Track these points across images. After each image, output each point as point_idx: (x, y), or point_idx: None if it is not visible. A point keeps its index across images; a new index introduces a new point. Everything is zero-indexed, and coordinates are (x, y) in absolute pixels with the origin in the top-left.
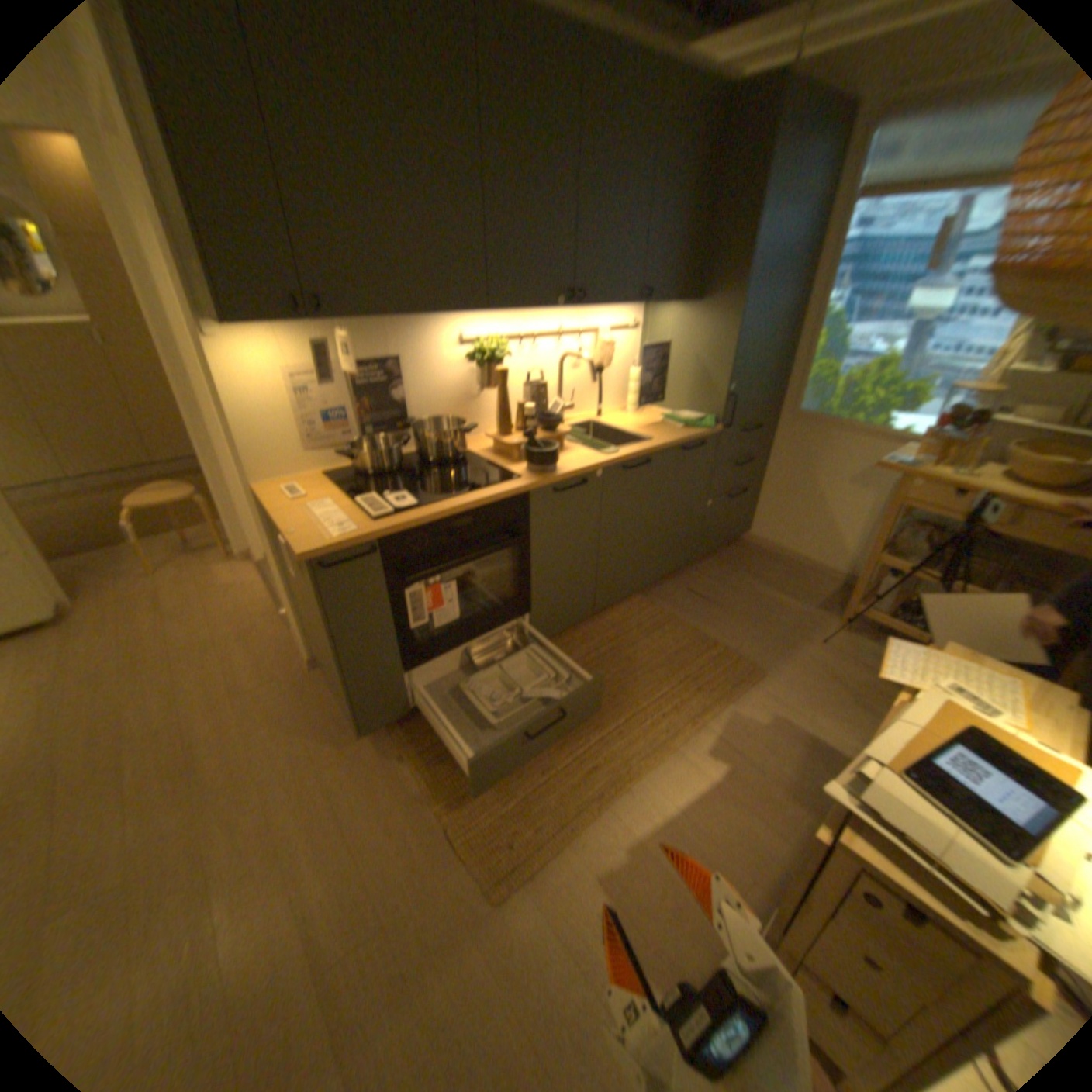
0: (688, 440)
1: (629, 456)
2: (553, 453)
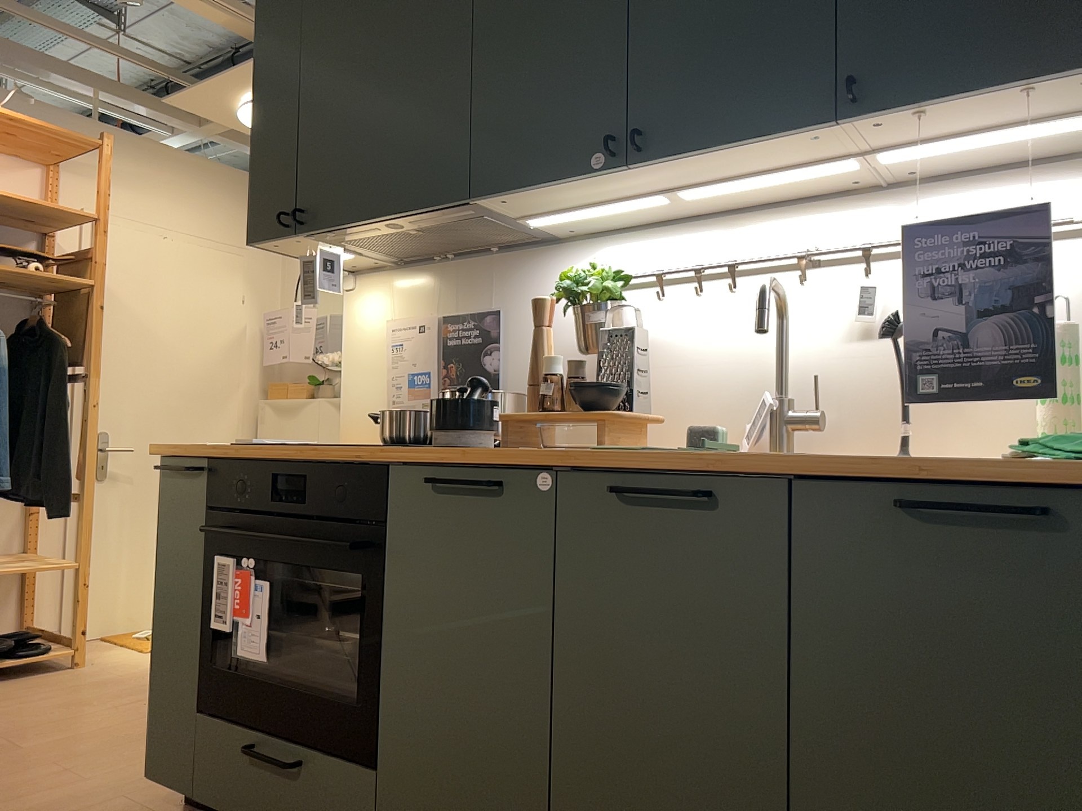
0: (935, 472)
1: (656, 464)
2: (465, 409)
